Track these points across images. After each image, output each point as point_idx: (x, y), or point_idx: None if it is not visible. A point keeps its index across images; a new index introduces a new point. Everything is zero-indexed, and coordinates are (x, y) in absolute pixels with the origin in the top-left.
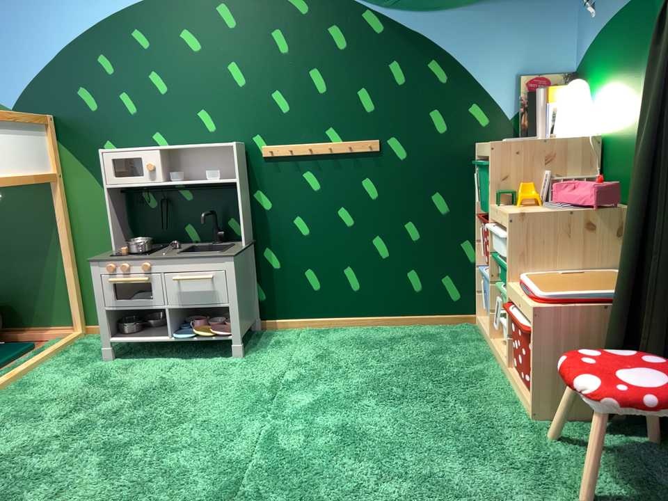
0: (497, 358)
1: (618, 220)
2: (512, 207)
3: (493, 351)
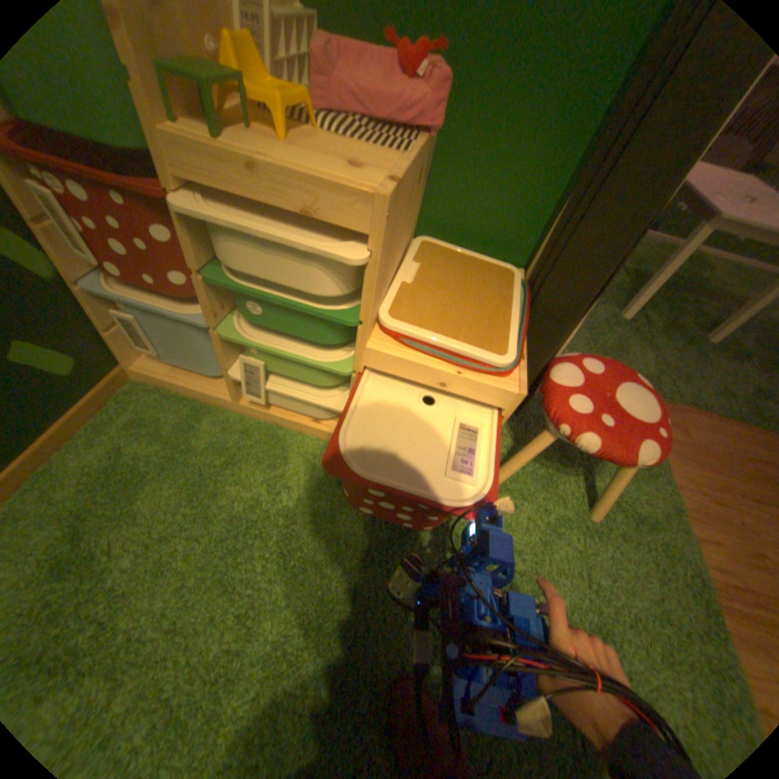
0: (286, 424)
1: (433, 153)
2: (256, 138)
3: (261, 416)
